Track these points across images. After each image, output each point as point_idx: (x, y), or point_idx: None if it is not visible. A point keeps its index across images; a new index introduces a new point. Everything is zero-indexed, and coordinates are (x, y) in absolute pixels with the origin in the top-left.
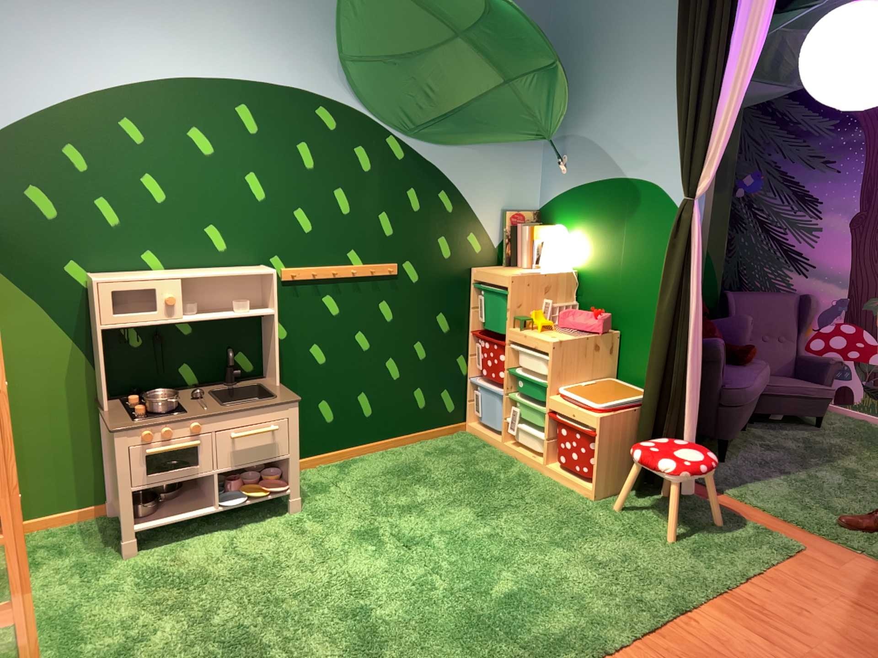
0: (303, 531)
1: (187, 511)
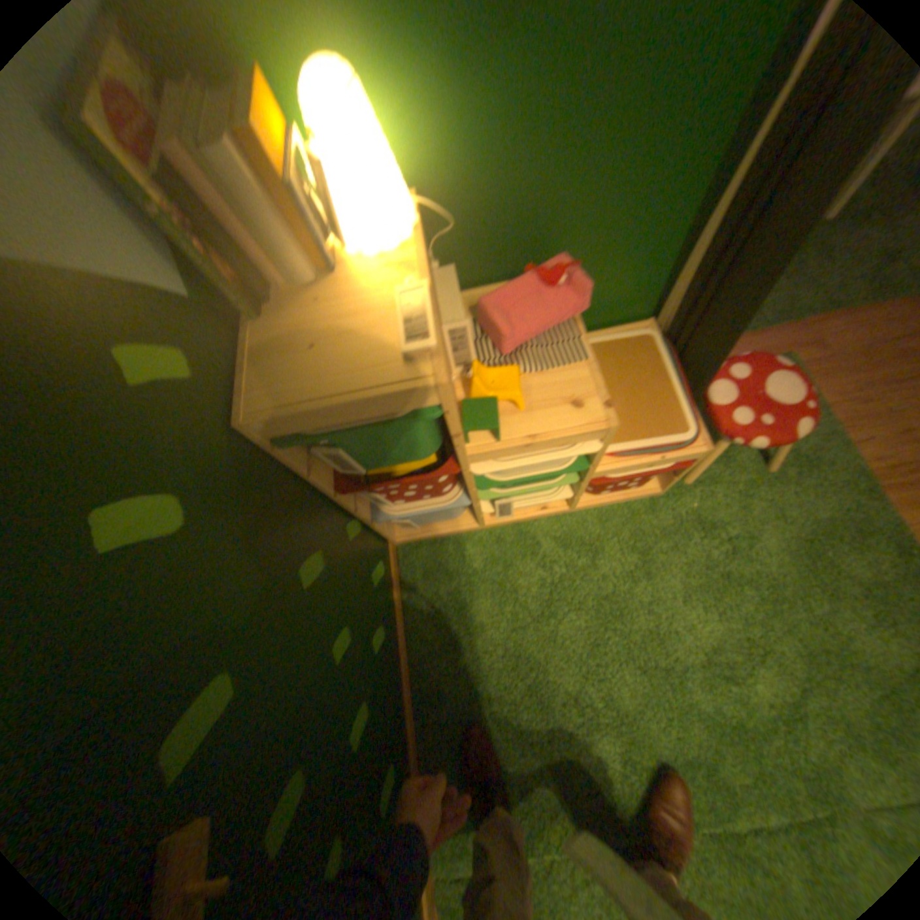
0: None
1: None
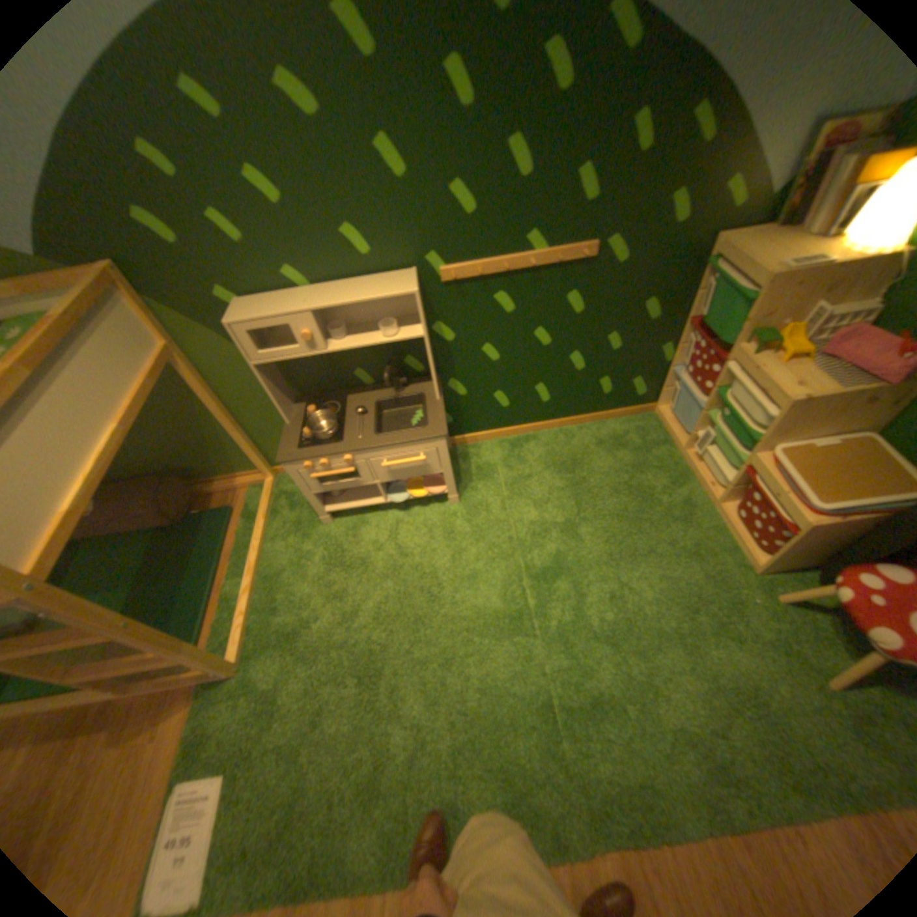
0: (453, 530)
1: (365, 497)
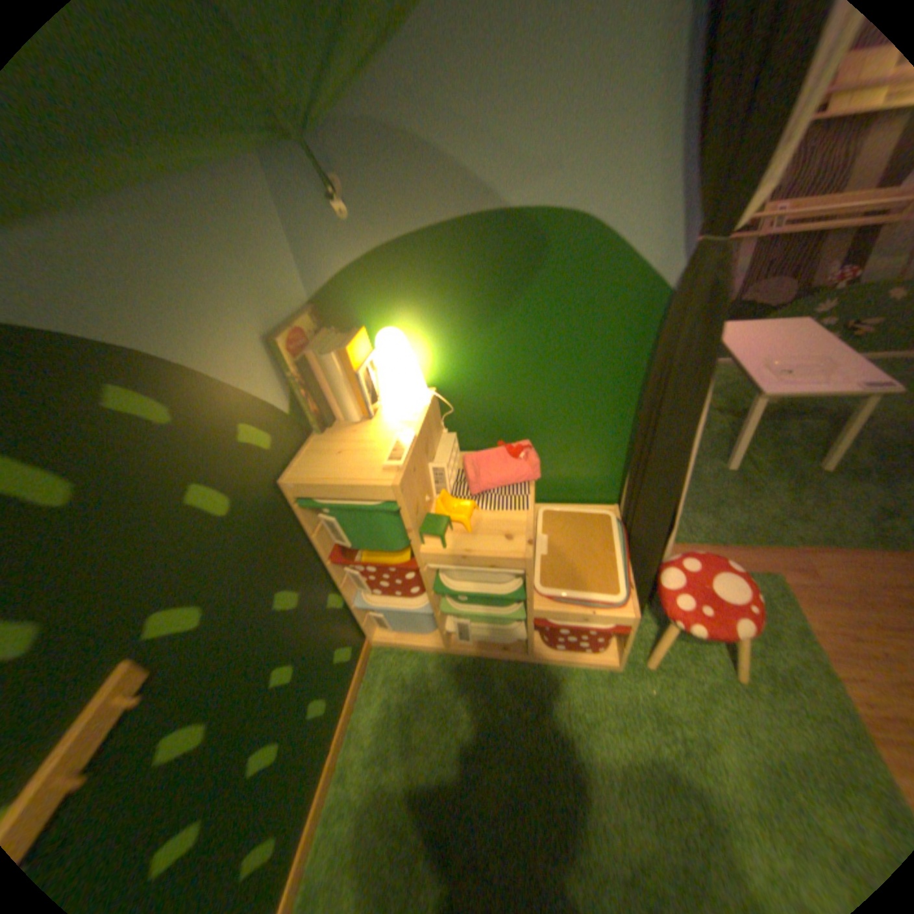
0: None
1: None
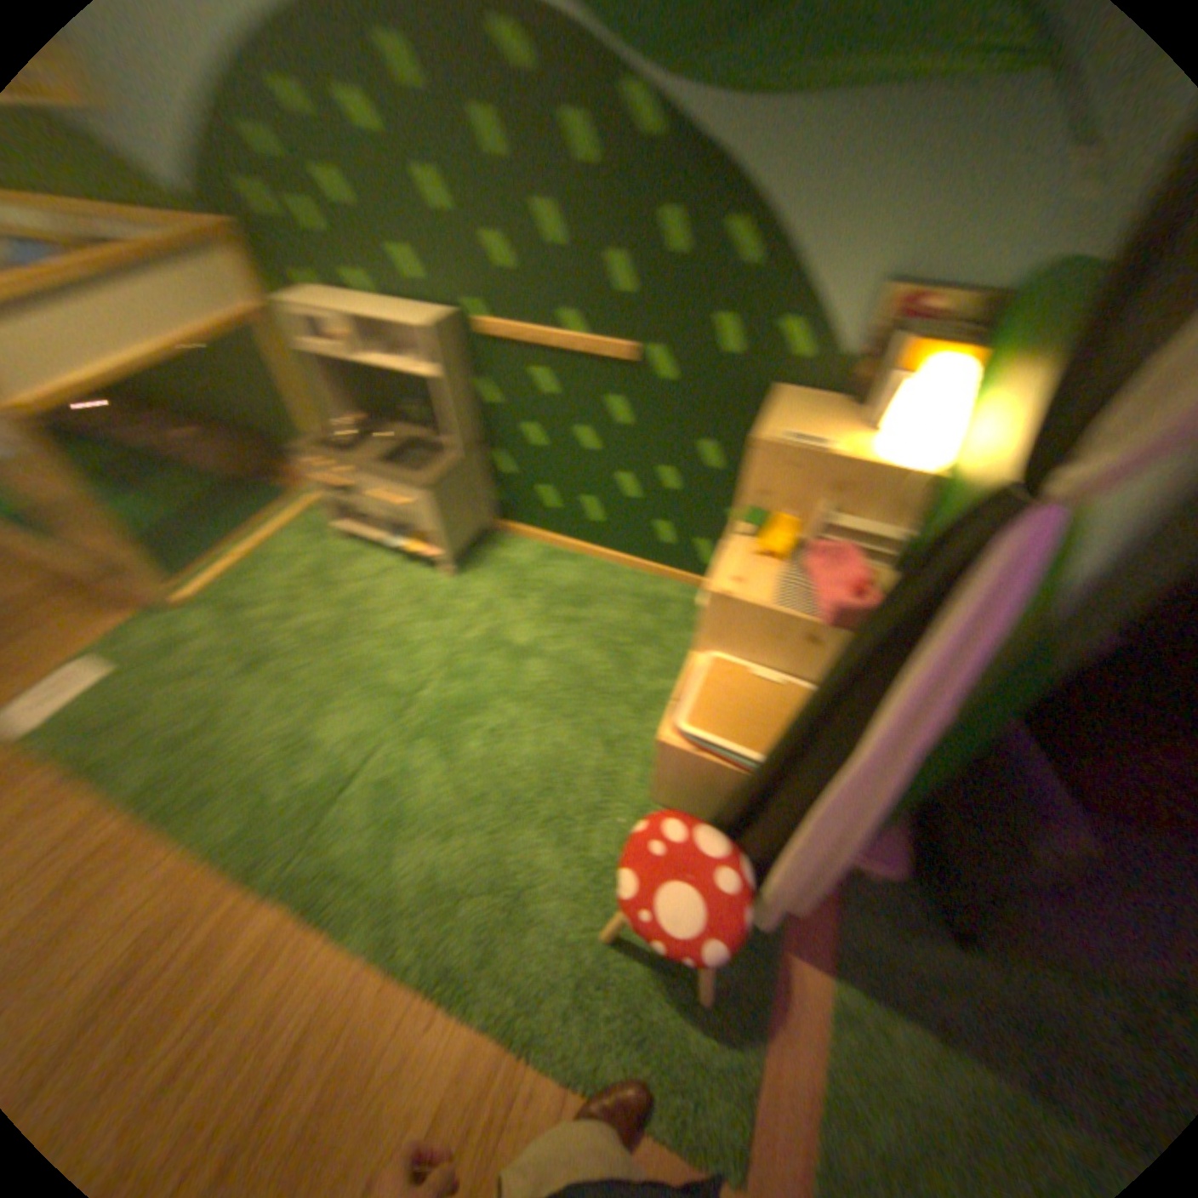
0: (420, 601)
1: (369, 531)
